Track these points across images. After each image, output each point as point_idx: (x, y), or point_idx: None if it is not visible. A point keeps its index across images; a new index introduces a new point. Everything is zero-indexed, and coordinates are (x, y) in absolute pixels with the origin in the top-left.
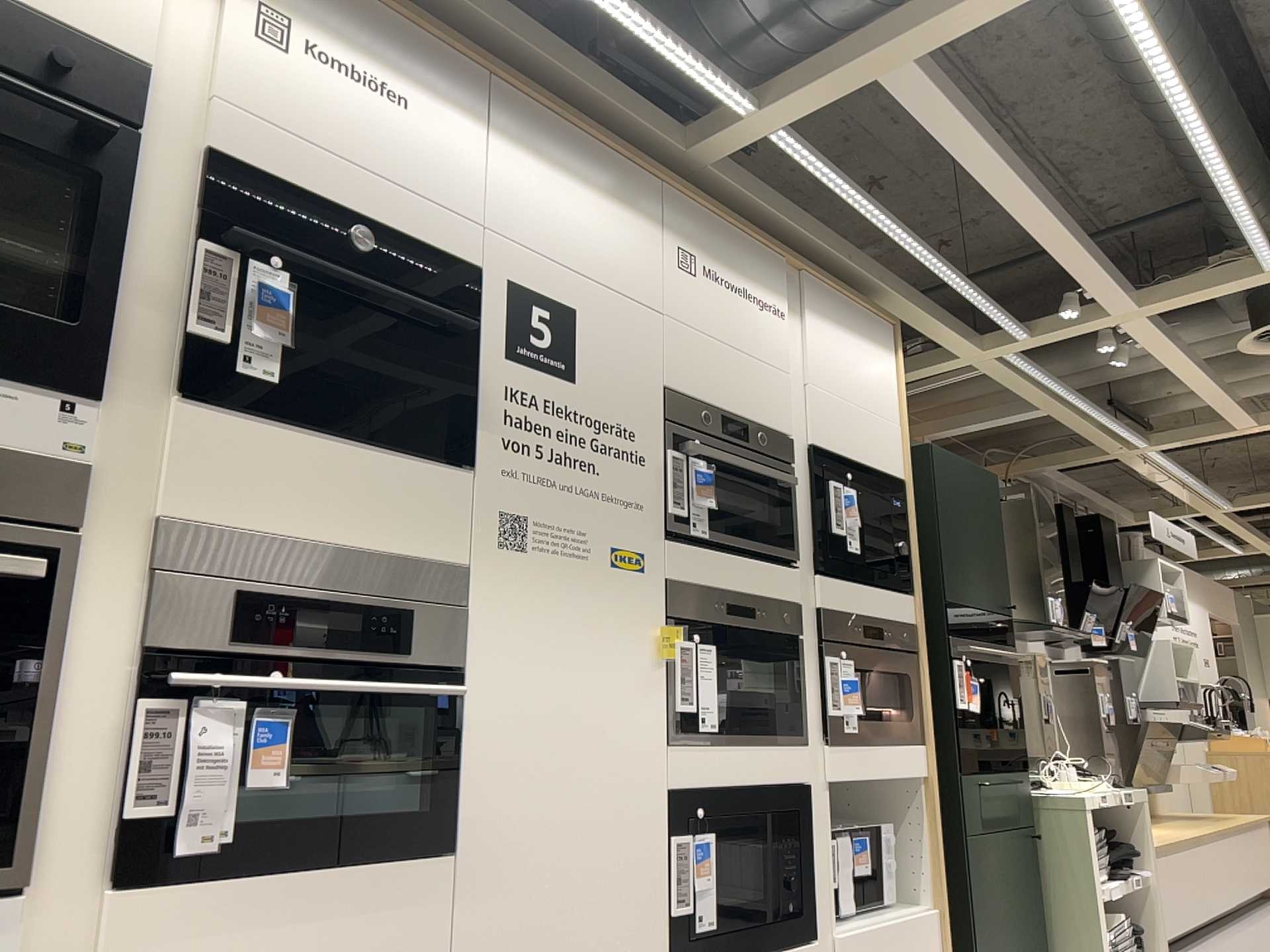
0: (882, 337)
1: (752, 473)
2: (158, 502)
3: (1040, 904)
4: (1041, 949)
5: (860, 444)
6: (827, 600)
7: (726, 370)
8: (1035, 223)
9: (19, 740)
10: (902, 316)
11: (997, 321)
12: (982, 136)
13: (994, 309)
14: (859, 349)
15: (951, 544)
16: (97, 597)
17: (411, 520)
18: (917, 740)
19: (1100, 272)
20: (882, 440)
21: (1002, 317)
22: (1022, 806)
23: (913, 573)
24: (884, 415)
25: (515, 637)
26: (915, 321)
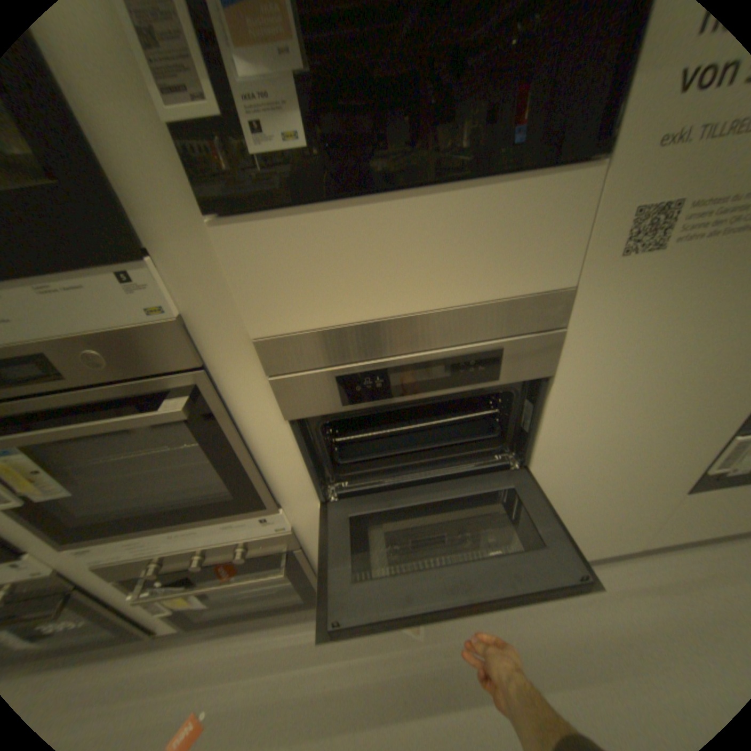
0: None
1: None
2: (245, 329)
3: None
4: None
5: None
6: None
7: None
8: None
9: (240, 472)
10: None
11: None
12: None
13: None
14: None
15: None
16: (243, 396)
17: (508, 259)
18: None
19: None
20: None
21: None
22: None
23: None
24: None
25: (622, 337)
26: None
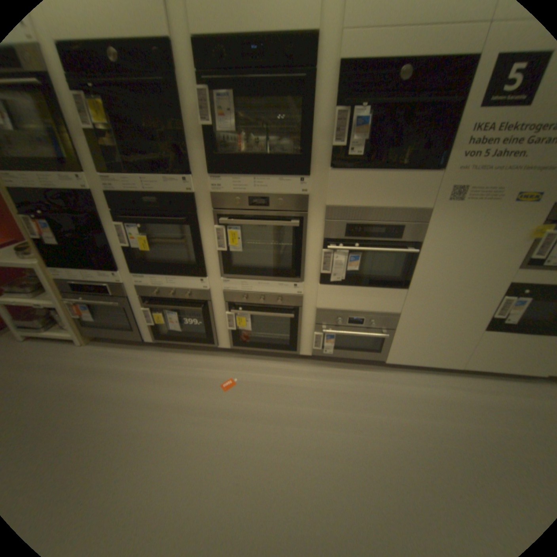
0: None
1: None
2: (325, 201)
3: None
4: None
5: None
6: None
7: None
8: None
9: (299, 256)
10: None
11: None
12: None
13: None
14: None
15: None
16: (313, 226)
17: (410, 194)
18: None
19: None
20: None
21: None
22: None
23: None
24: None
25: (449, 231)
26: None
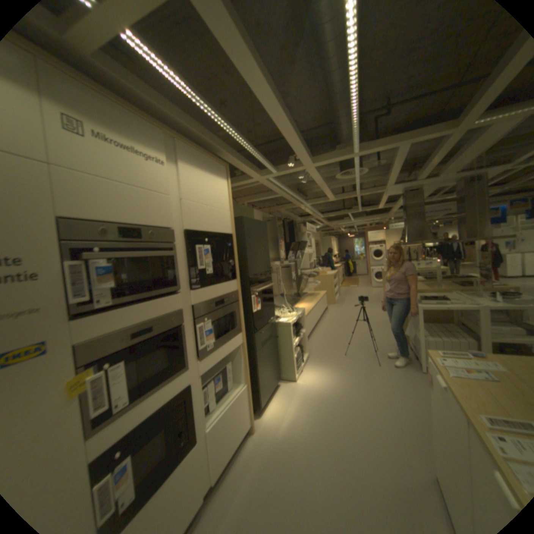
0: (222, 173)
1: (145, 255)
2: None
3: (278, 354)
4: (277, 367)
5: (212, 223)
6: (197, 299)
7: (121, 198)
8: (283, 124)
9: None
10: (232, 162)
11: (268, 166)
12: (259, 64)
13: (266, 161)
14: (210, 179)
15: (251, 253)
16: None
17: None
18: (239, 332)
19: (305, 150)
20: (222, 219)
21: (269, 165)
22: (273, 329)
23: (237, 270)
24: (223, 208)
25: None
26: (237, 165)
